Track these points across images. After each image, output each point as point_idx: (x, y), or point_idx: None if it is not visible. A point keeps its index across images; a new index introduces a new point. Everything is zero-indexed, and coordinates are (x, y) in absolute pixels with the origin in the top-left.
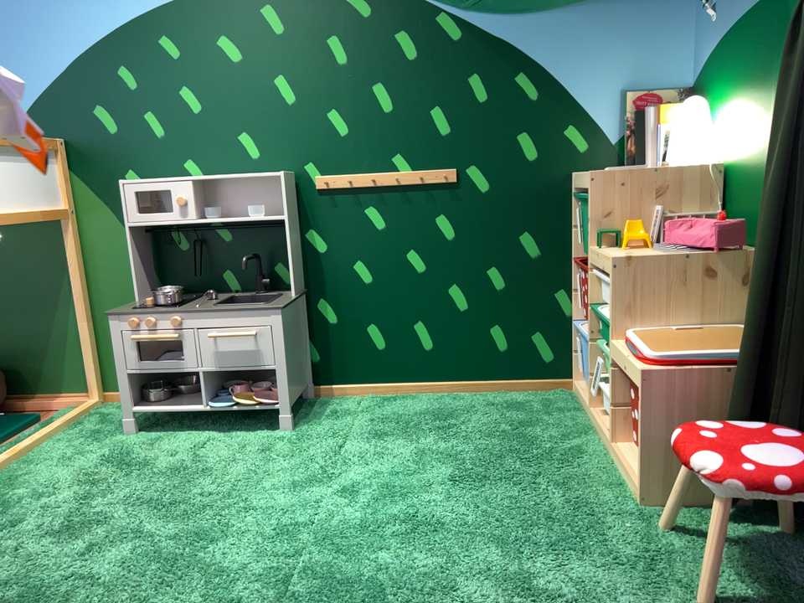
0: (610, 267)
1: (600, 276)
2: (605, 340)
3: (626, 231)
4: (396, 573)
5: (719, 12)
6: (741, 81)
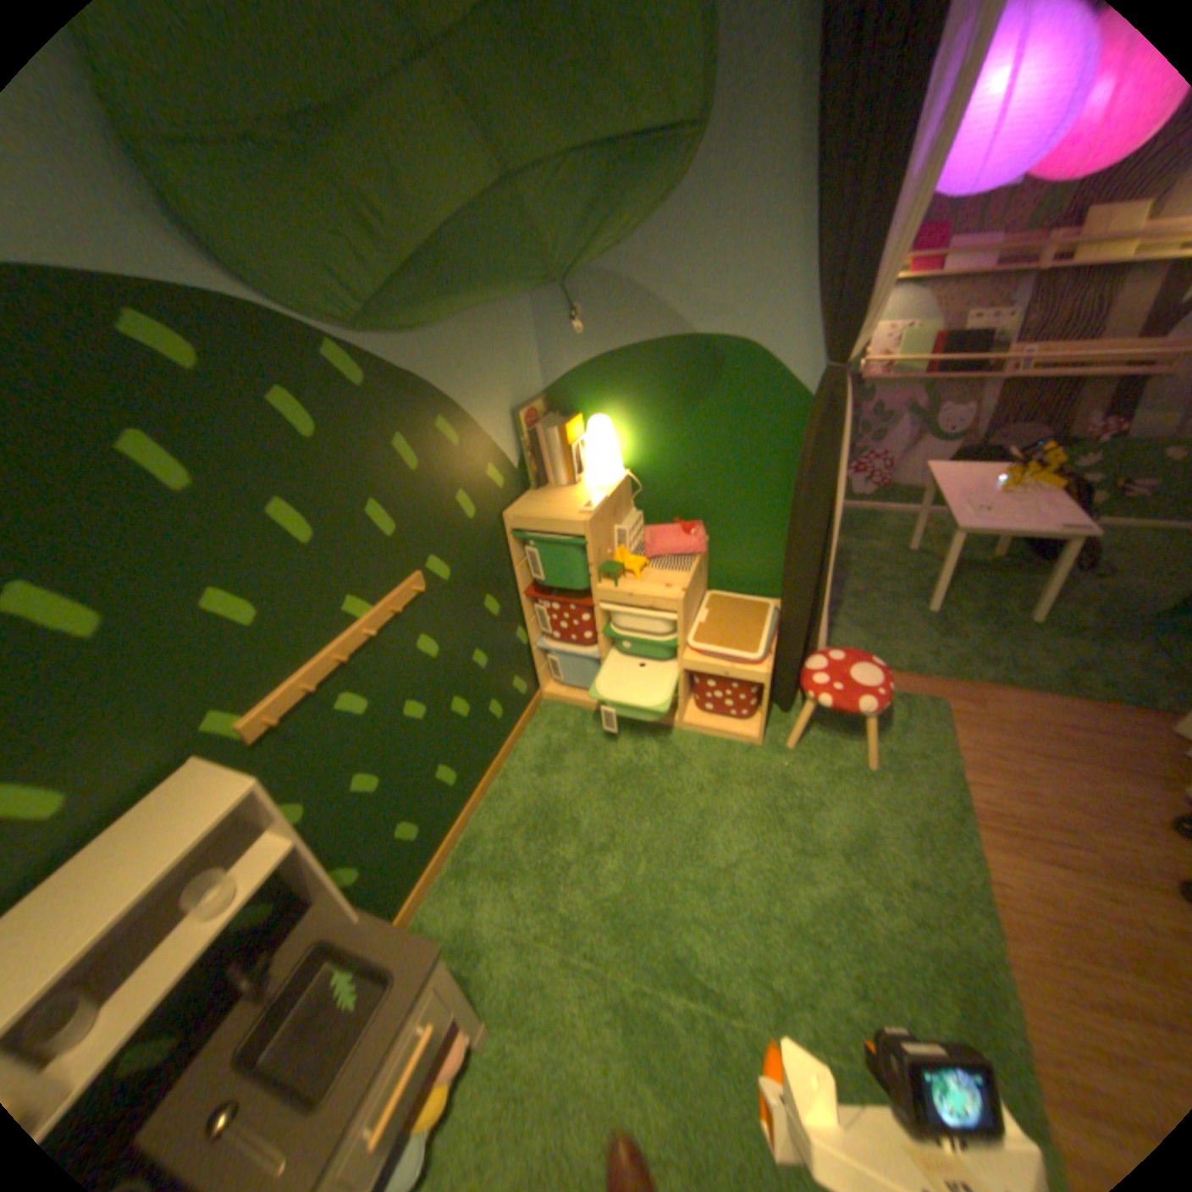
0: (670, 606)
1: (623, 610)
2: (653, 657)
3: (620, 561)
4: (839, 953)
5: (592, 328)
6: (645, 404)
